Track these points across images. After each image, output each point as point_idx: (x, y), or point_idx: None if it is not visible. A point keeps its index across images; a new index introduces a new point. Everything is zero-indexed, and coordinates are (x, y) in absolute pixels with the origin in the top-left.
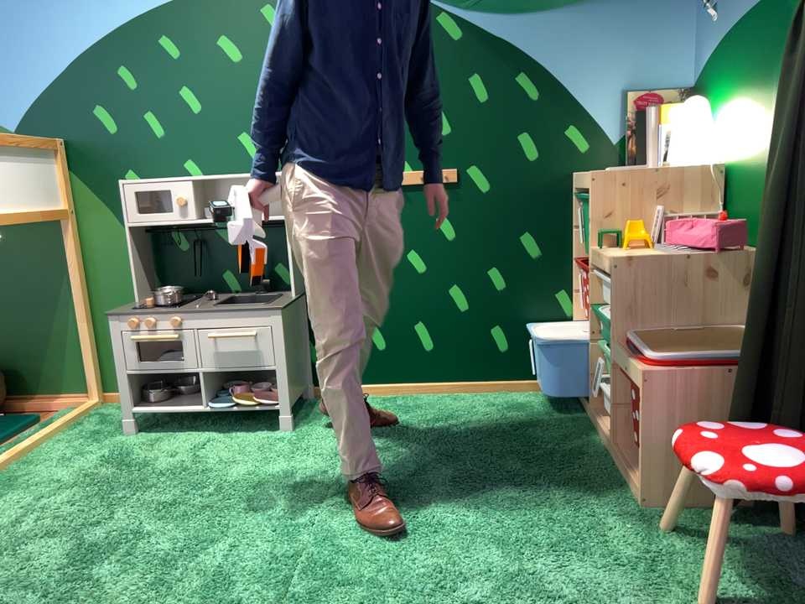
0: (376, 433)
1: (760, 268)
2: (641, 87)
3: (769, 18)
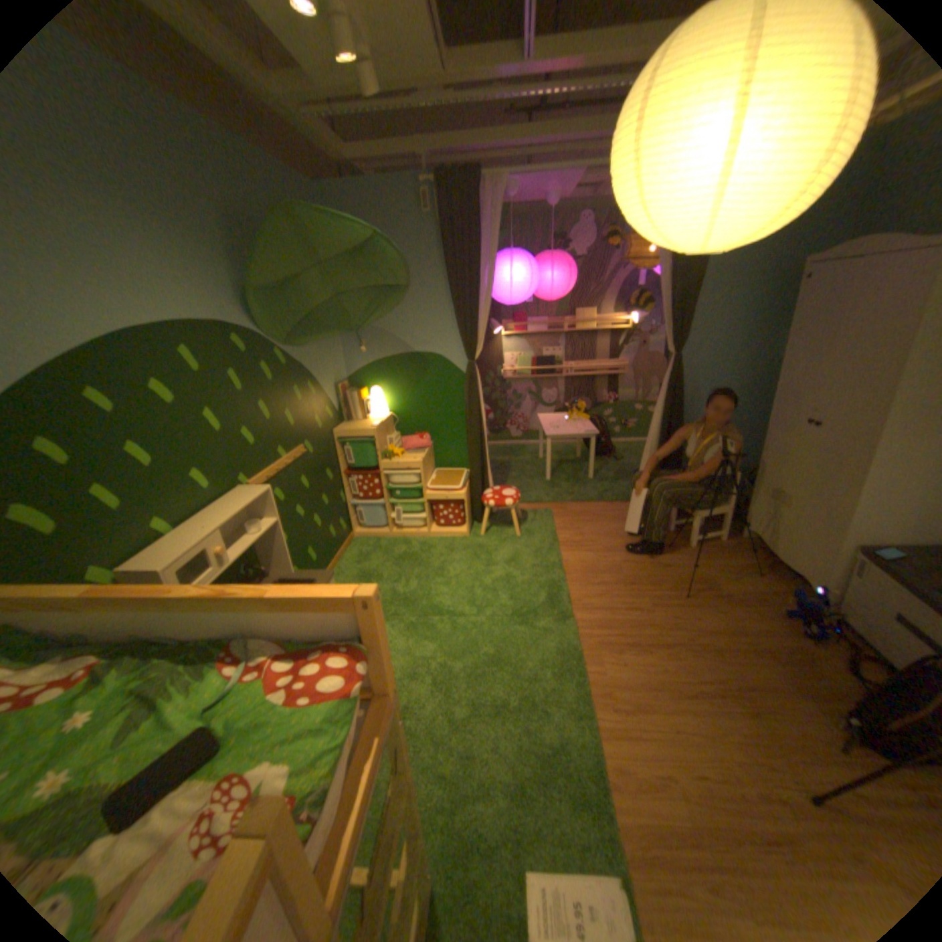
0: None
1: (472, 448)
2: (337, 382)
3: (412, 362)
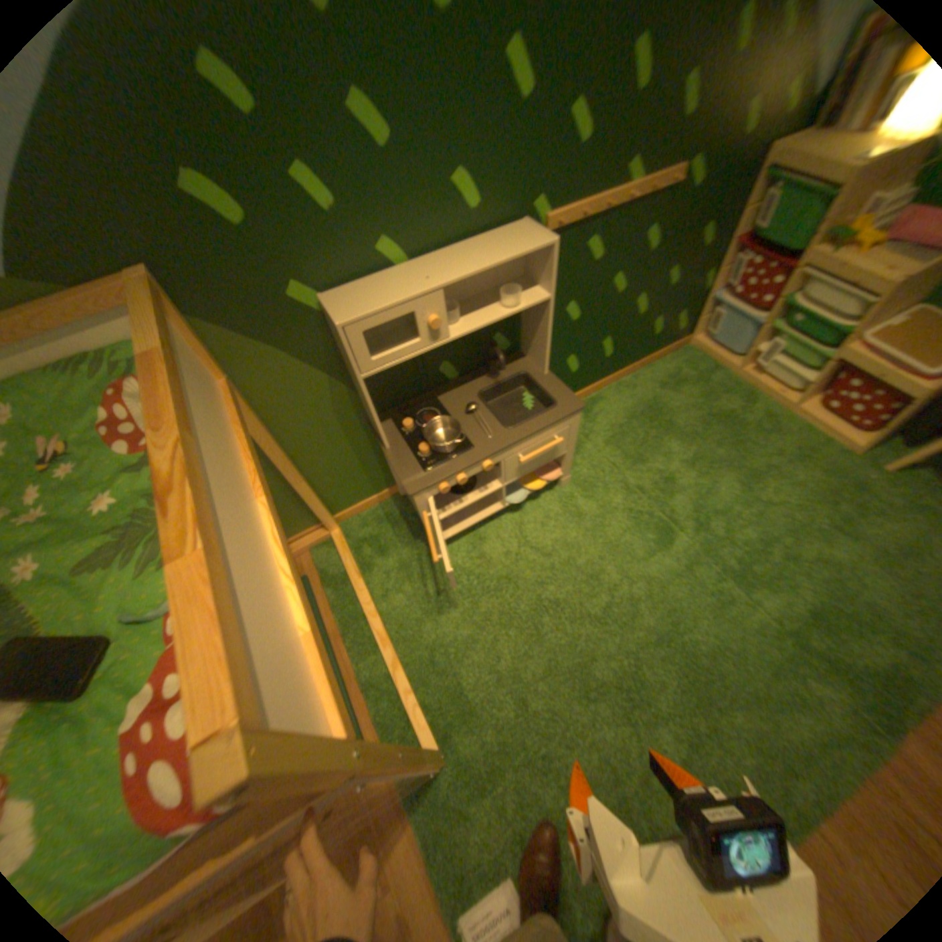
0: (625, 454)
1: None
2: None
3: None
